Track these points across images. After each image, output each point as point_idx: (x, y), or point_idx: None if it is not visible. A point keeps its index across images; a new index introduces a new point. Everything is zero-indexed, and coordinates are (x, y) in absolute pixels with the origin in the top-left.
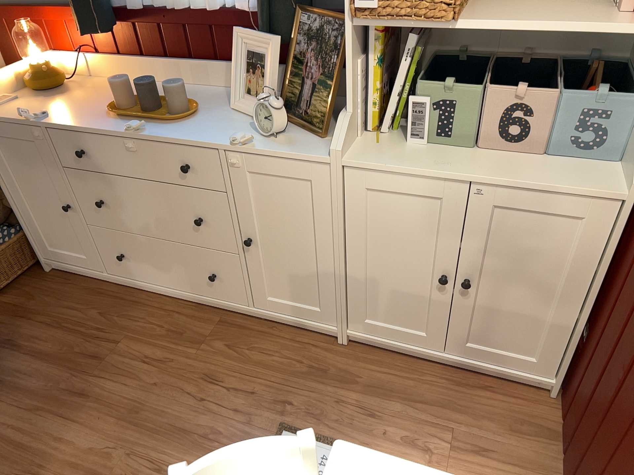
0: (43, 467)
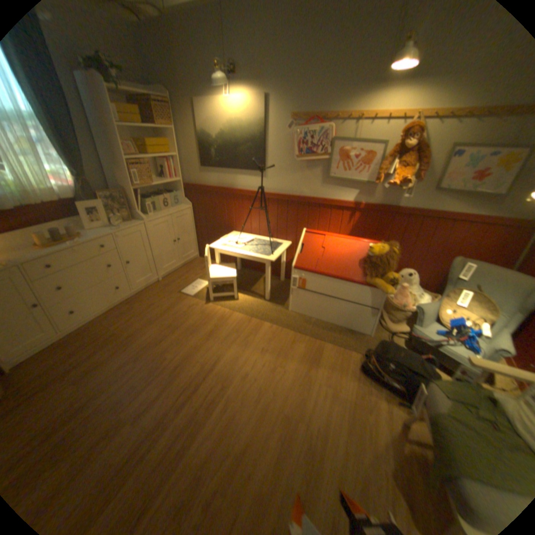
0: (156, 341)
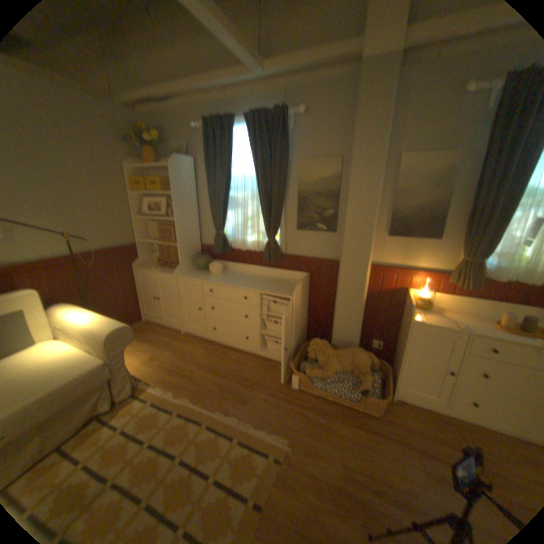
0: None
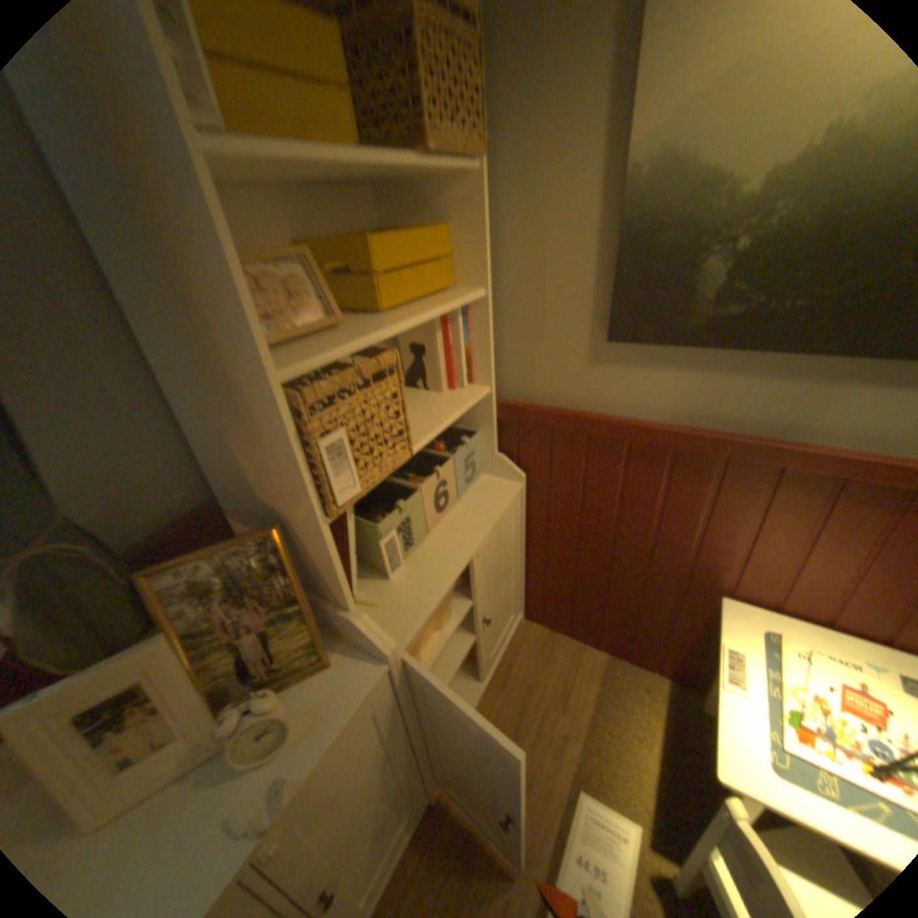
0: None
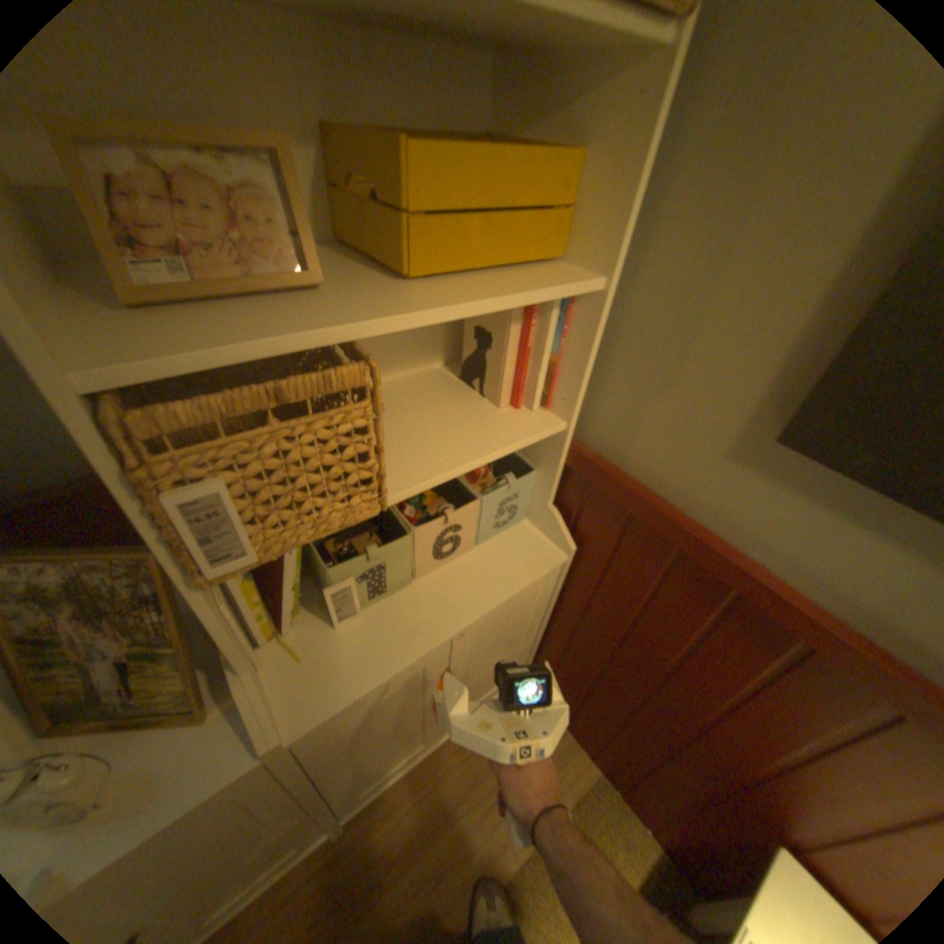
0: None
